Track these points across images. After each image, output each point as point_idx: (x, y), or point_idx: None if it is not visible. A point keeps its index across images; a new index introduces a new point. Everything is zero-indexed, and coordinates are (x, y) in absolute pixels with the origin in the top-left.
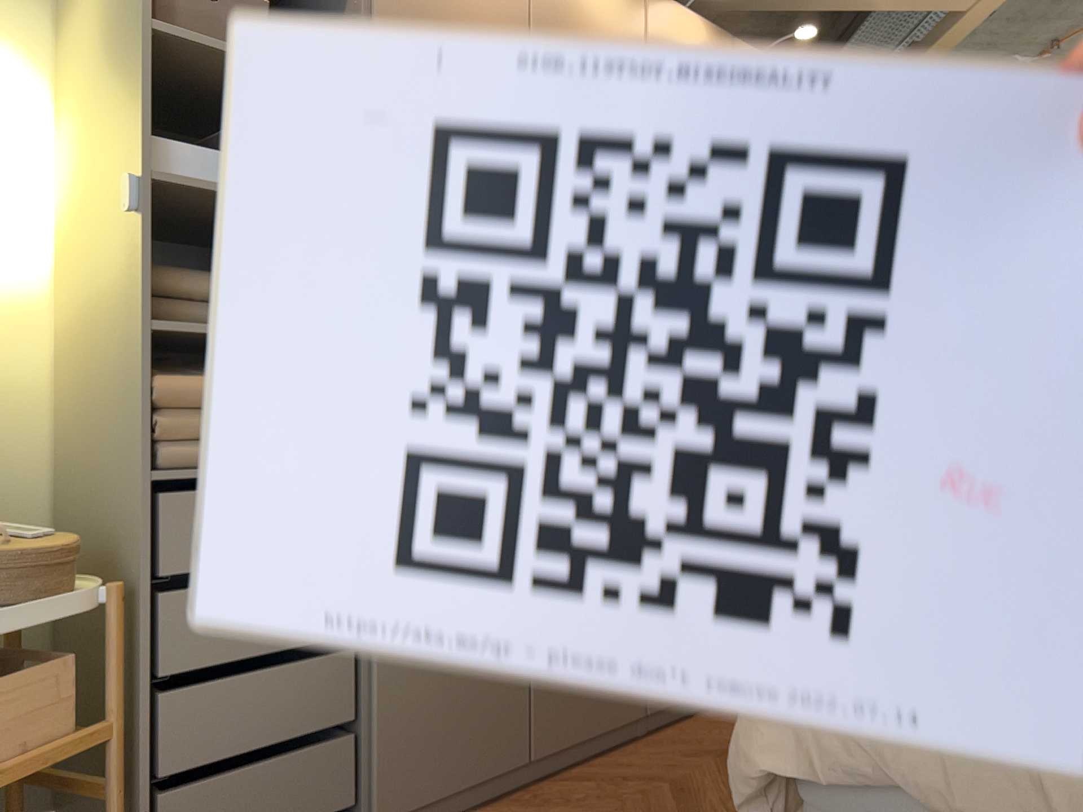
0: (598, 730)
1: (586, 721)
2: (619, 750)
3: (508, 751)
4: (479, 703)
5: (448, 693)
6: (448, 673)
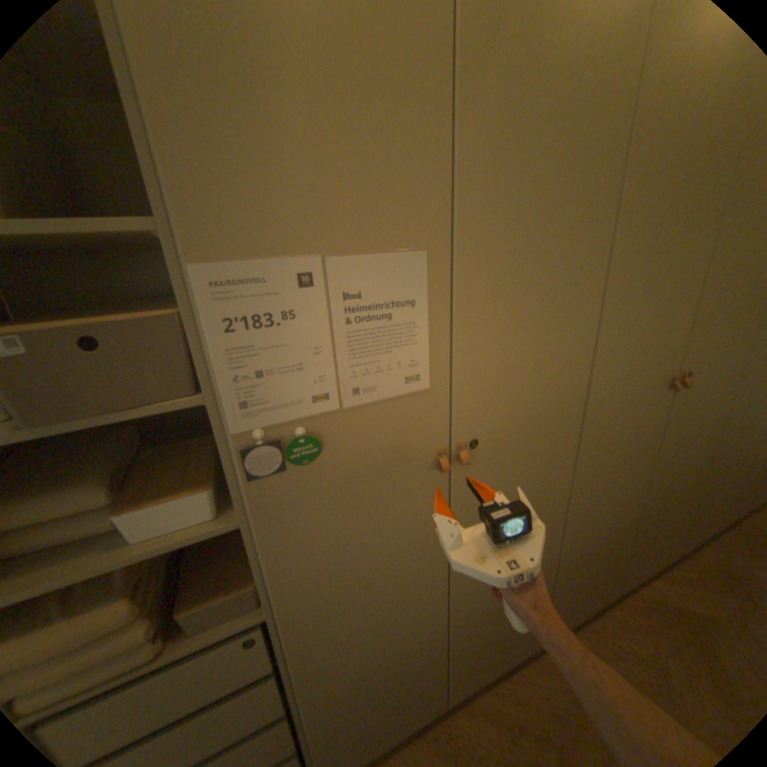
0: (504, 670)
1: (495, 670)
2: (521, 670)
3: (430, 711)
4: (404, 702)
5: (376, 709)
6: (375, 700)
